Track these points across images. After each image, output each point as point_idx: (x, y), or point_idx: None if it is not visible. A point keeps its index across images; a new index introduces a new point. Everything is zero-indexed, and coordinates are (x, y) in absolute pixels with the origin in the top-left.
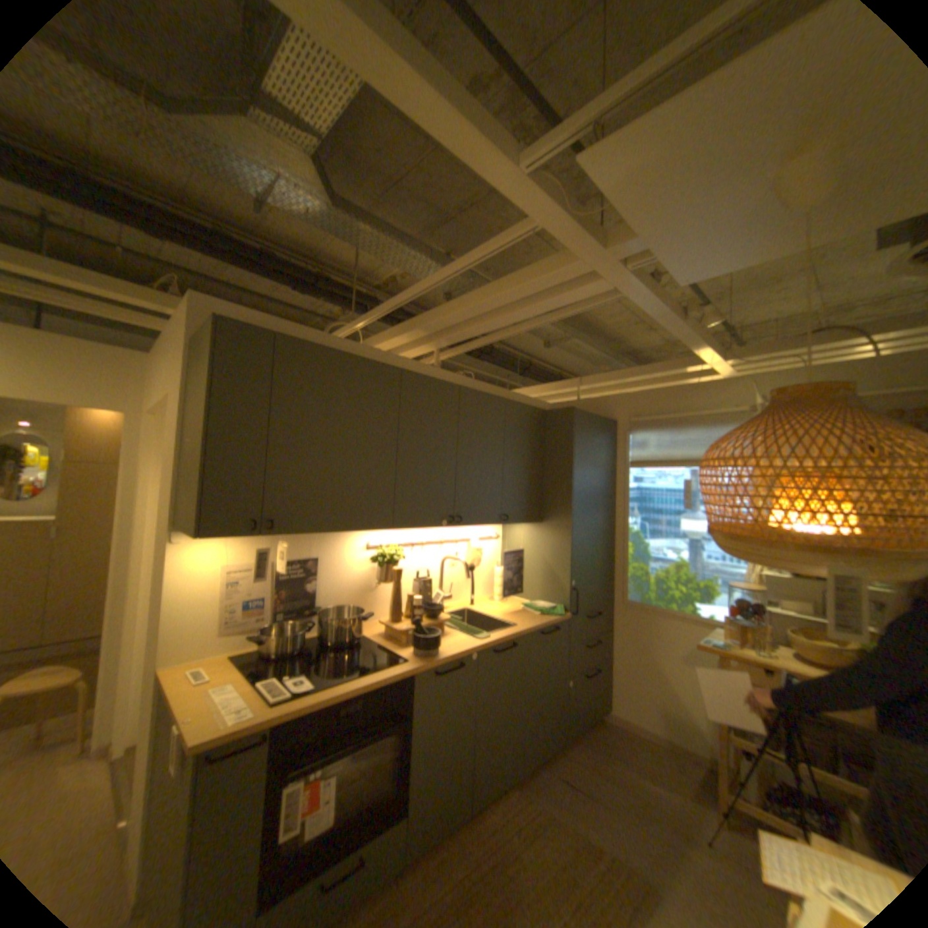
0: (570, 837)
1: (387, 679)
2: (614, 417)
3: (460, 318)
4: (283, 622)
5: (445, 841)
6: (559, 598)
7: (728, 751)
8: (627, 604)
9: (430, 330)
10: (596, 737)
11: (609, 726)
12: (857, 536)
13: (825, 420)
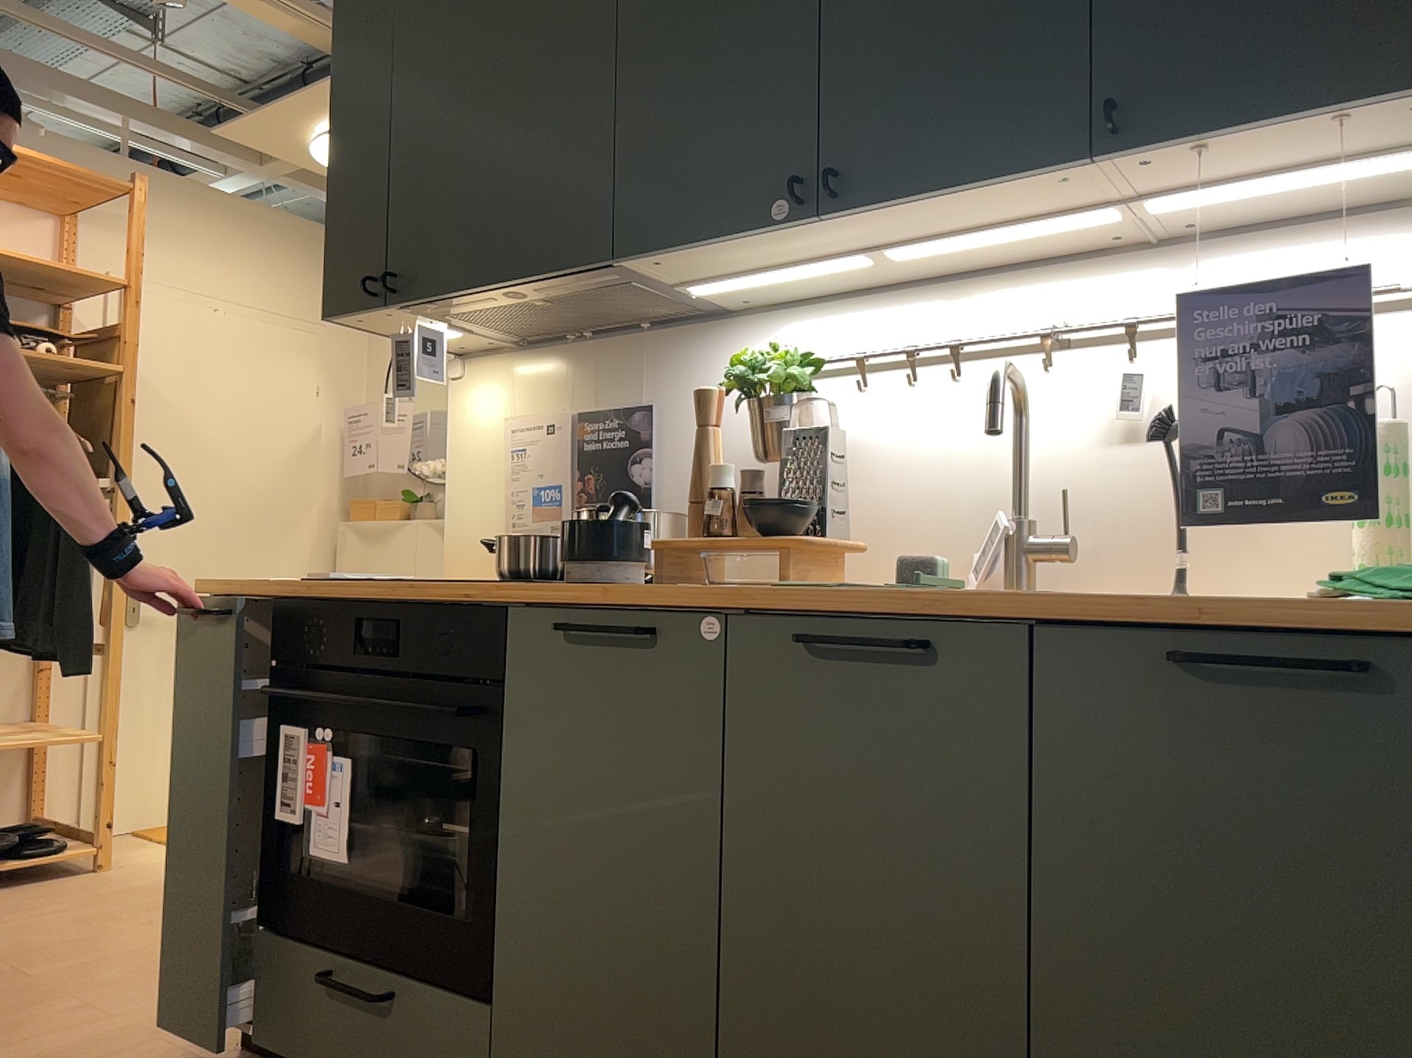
0: None
1: (449, 594)
2: None
3: None
4: None
5: None
6: None
7: None
8: None
9: None
10: None
11: None
12: None
13: None
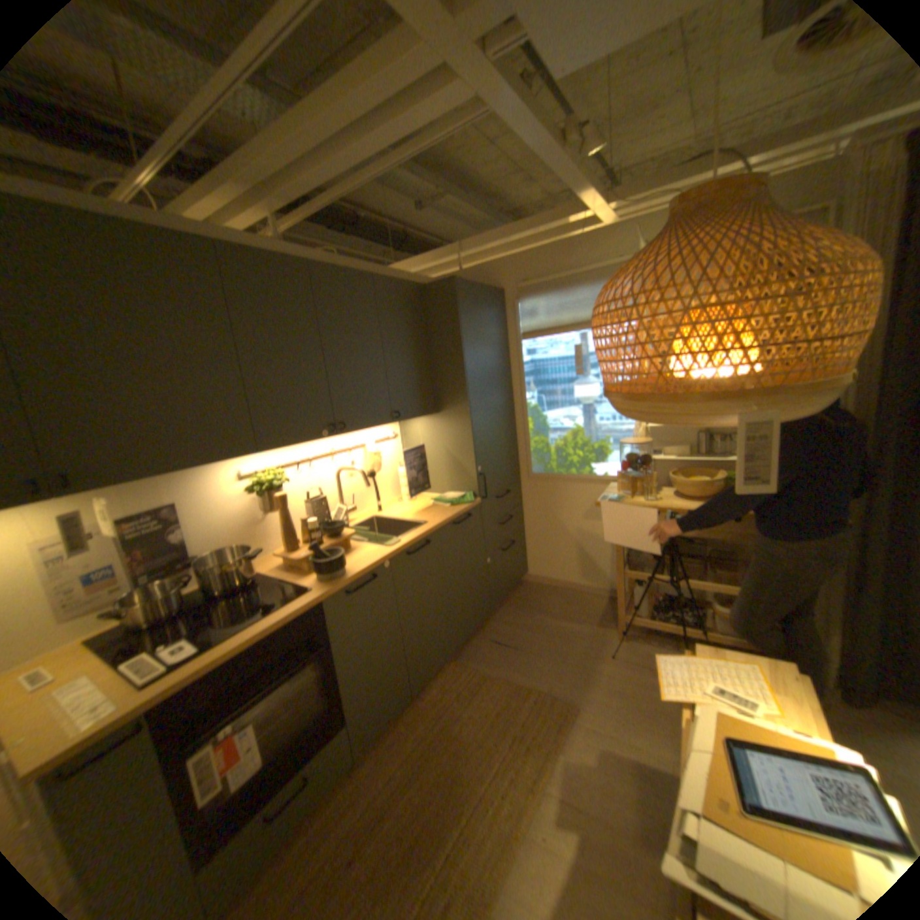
0: (501, 687)
1: (288, 615)
2: (500, 285)
3: (283, 157)
4: (151, 582)
5: (390, 726)
6: (466, 486)
7: (624, 583)
8: (532, 477)
9: (249, 181)
10: (516, 596)
11: (526, 584)
12: (771, 372)
13: (736, 228)
